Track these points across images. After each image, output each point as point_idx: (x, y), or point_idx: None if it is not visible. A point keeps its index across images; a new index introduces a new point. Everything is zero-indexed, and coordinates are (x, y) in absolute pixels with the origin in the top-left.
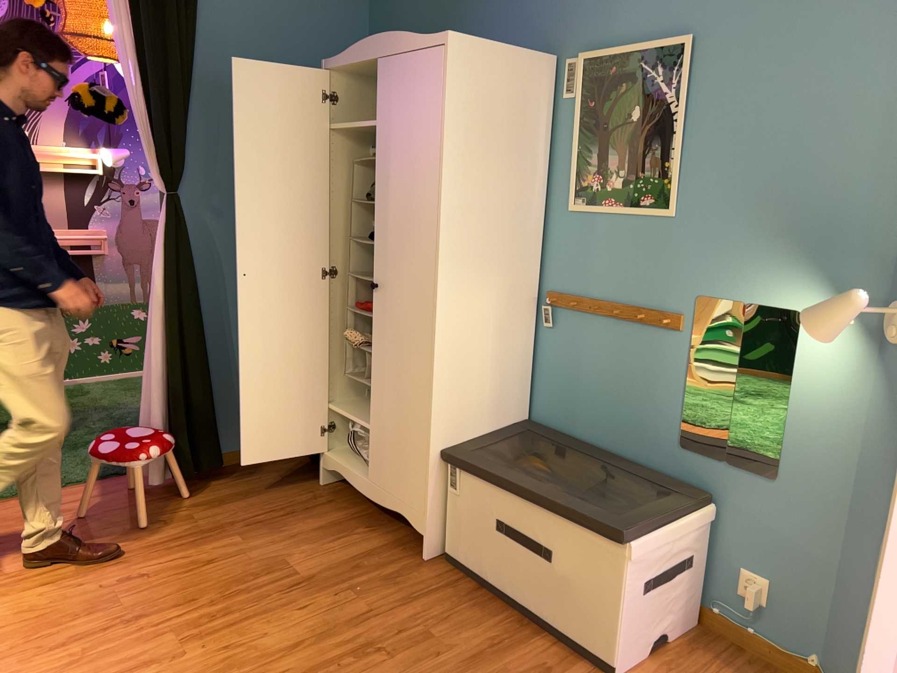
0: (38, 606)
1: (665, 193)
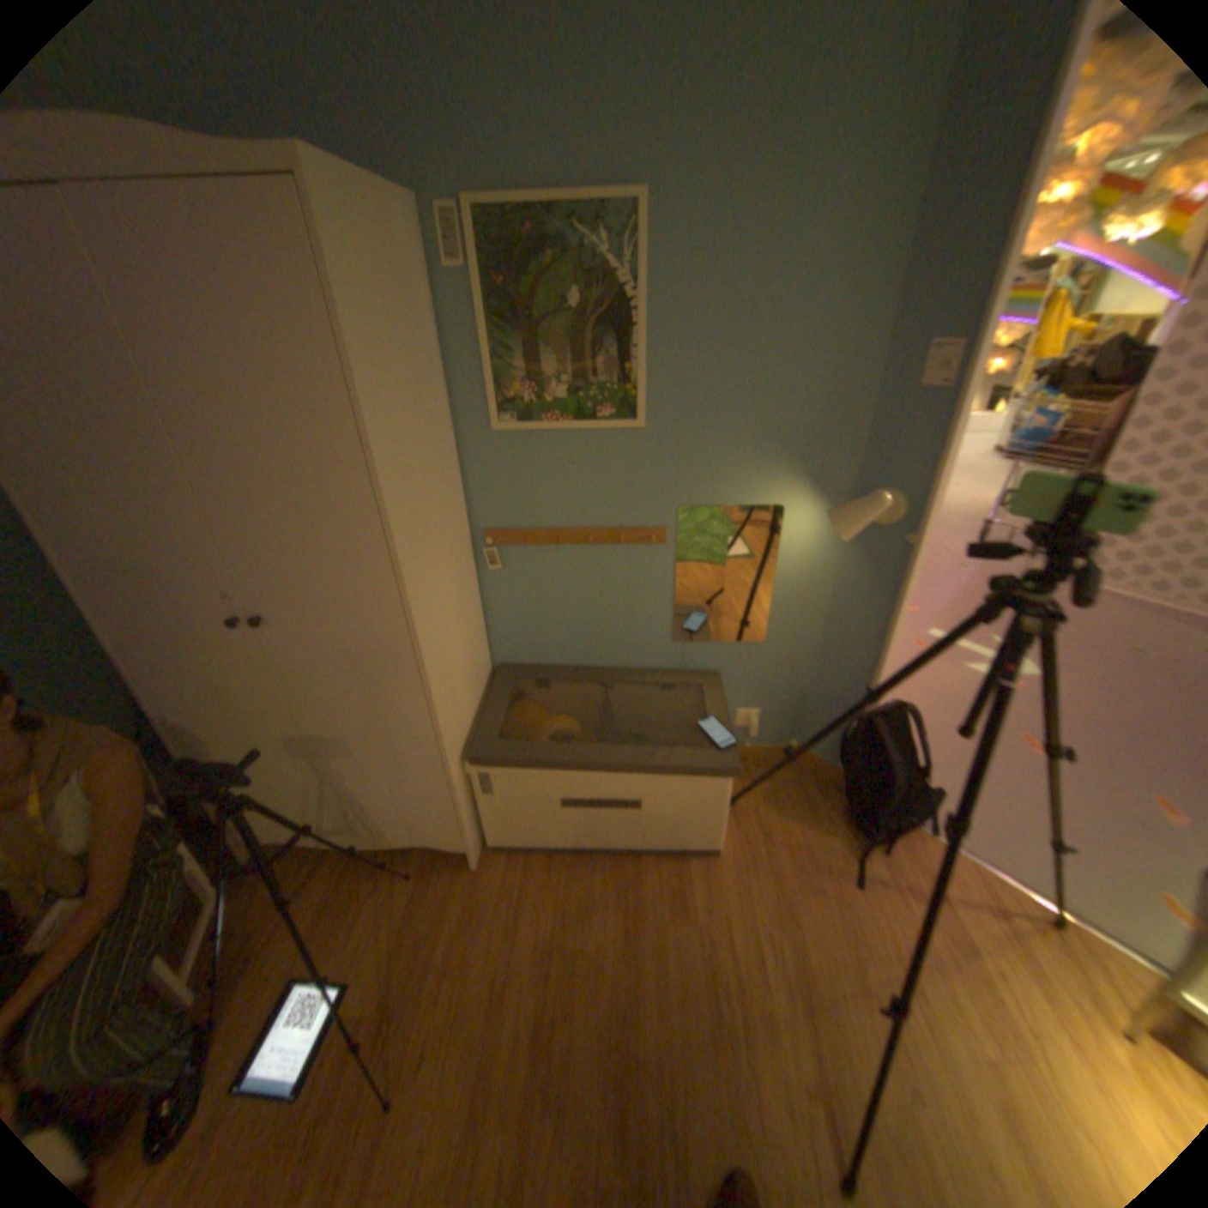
0: None
1: (628, 402)
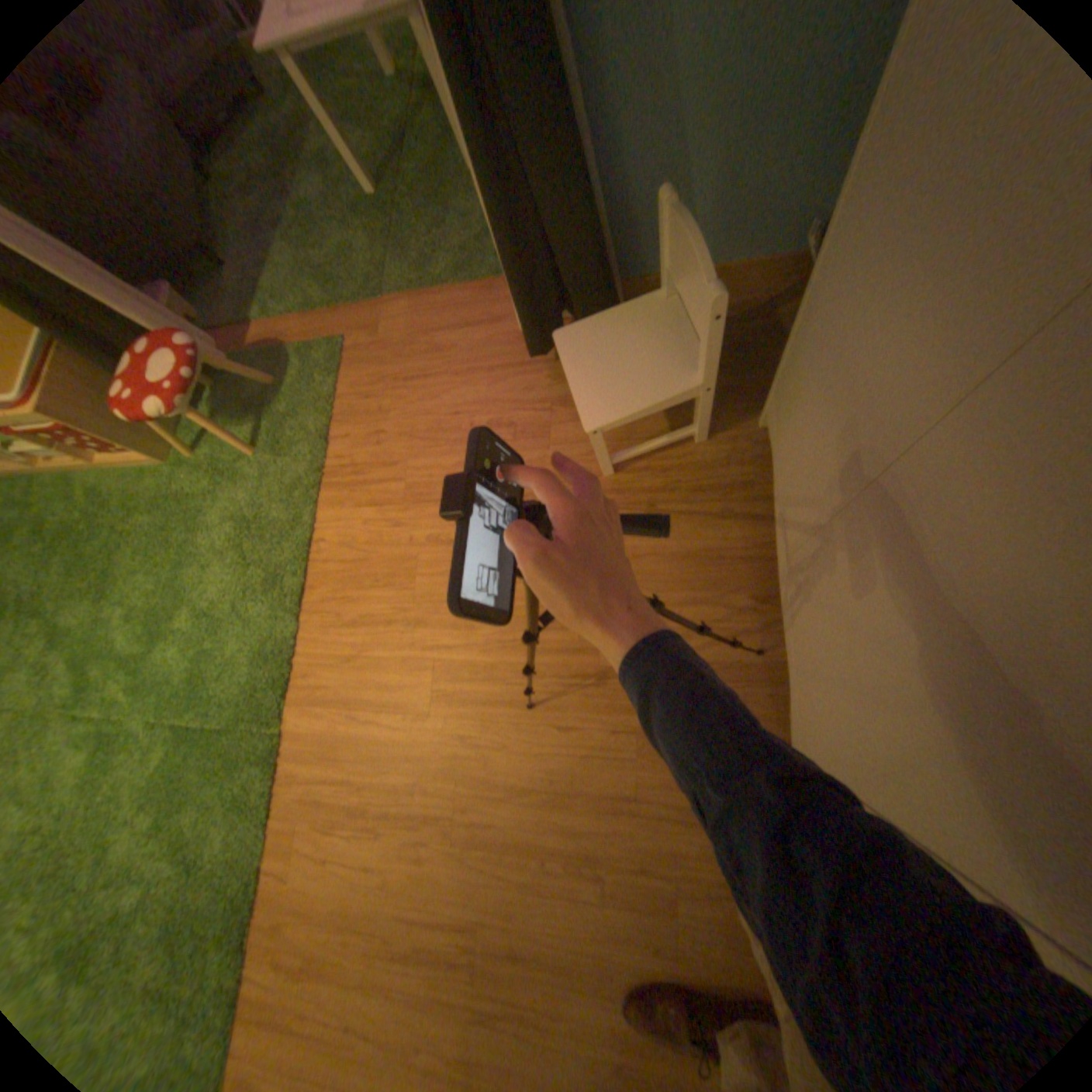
0: (356, 543)
1: None
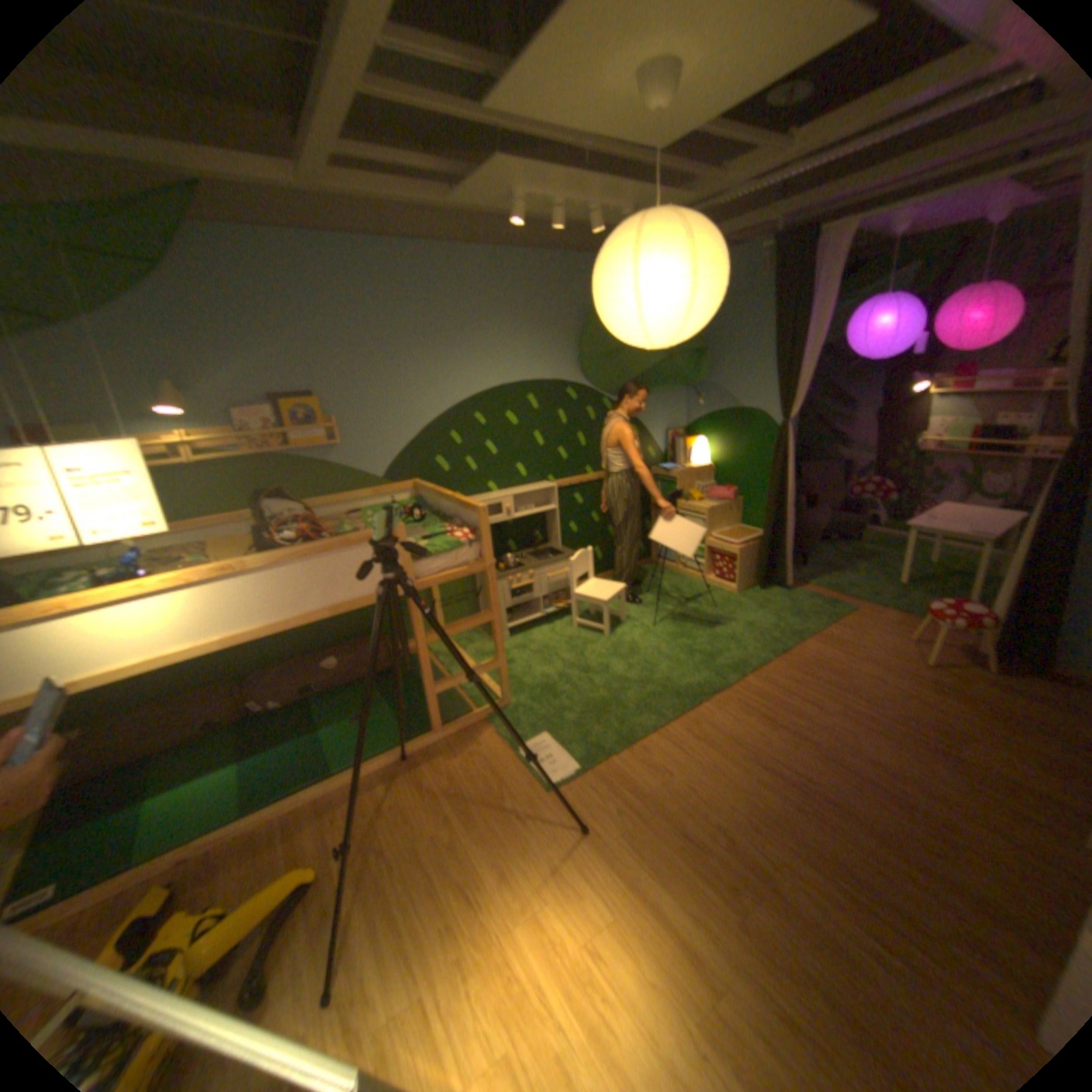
0: (827, 658)
1: None
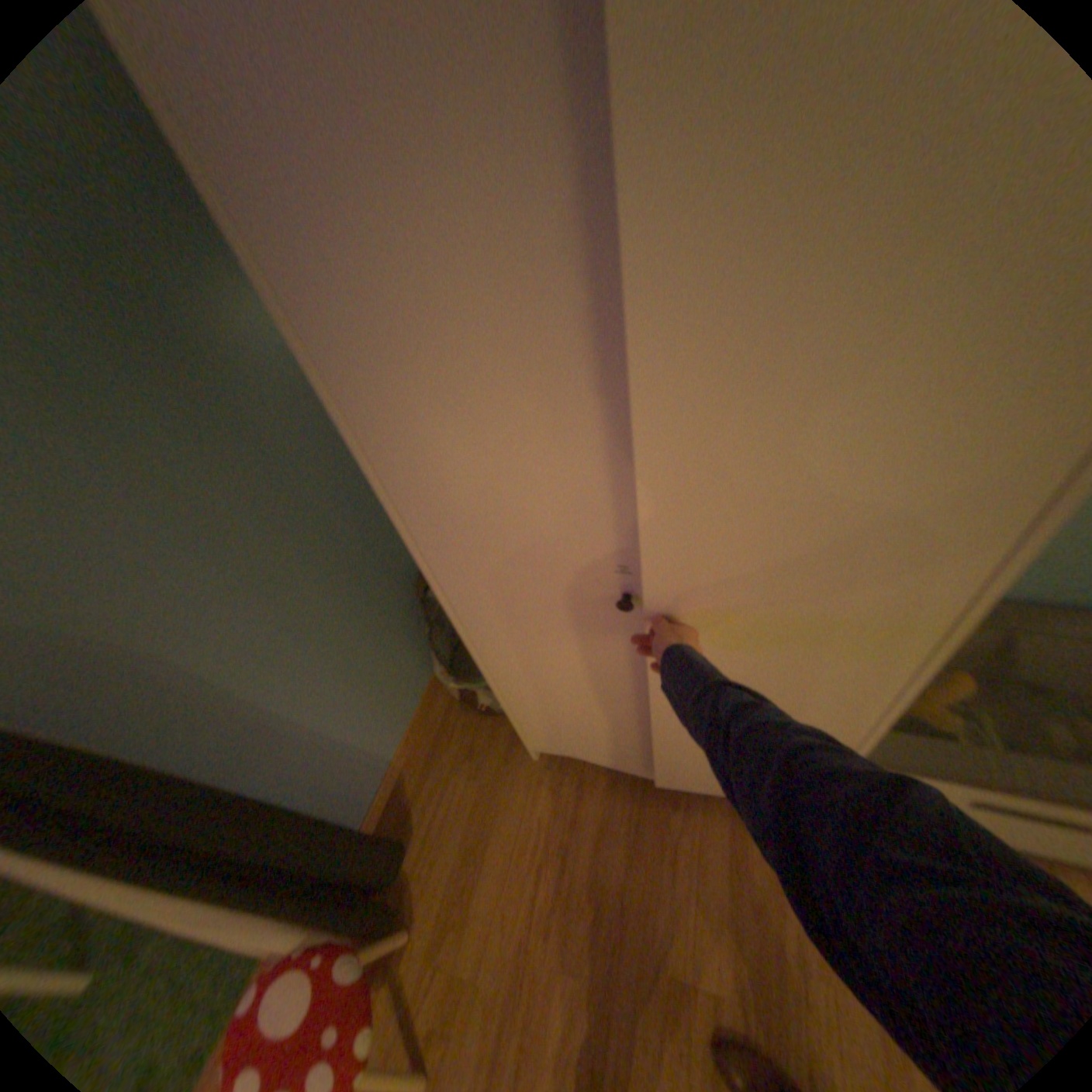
0: None
1: None
